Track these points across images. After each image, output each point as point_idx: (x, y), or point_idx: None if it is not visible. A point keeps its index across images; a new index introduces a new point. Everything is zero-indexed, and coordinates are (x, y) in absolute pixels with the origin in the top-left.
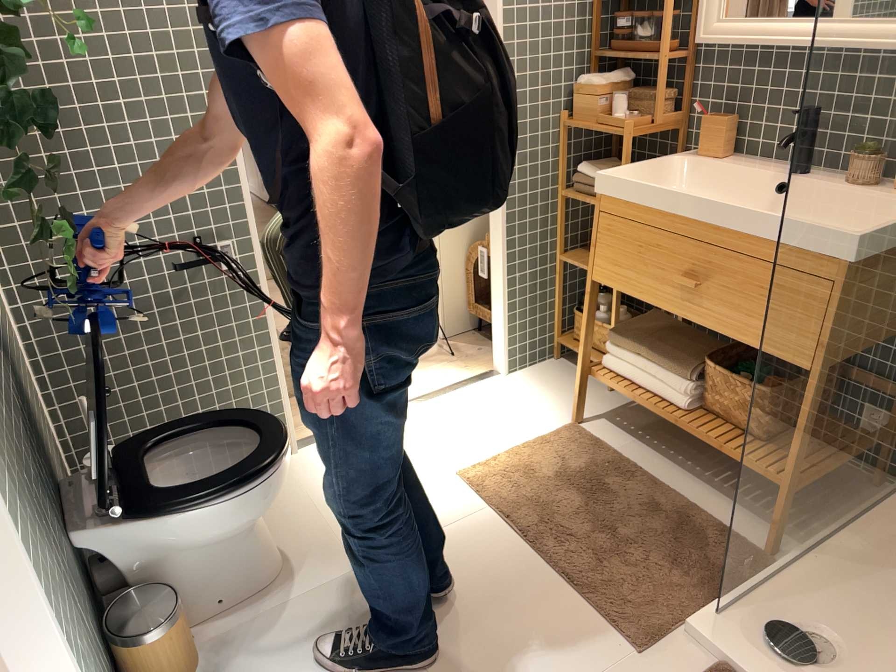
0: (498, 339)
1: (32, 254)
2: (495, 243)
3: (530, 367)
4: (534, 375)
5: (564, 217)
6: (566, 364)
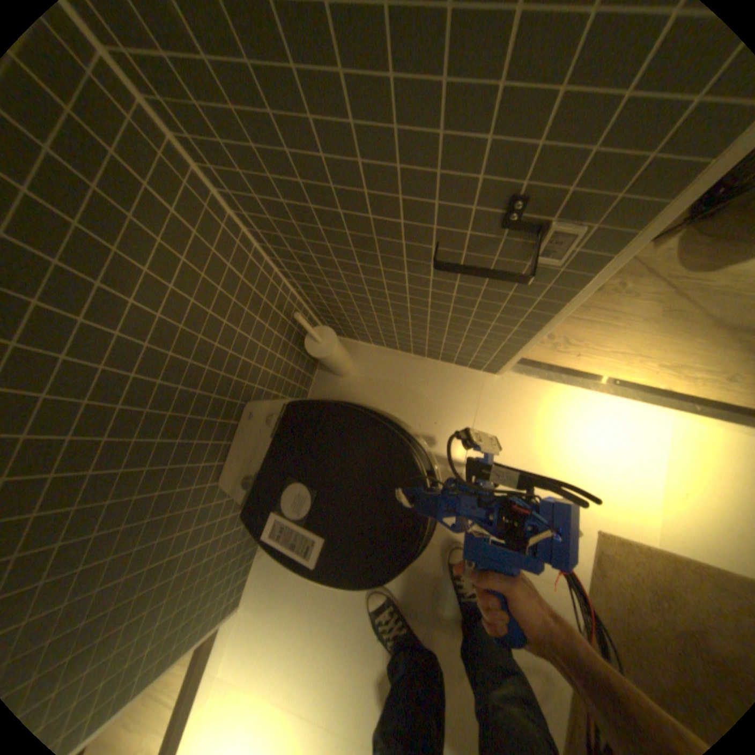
0: None
1: (212, 117)
2: None
3: None
4: None
5: None
6: None
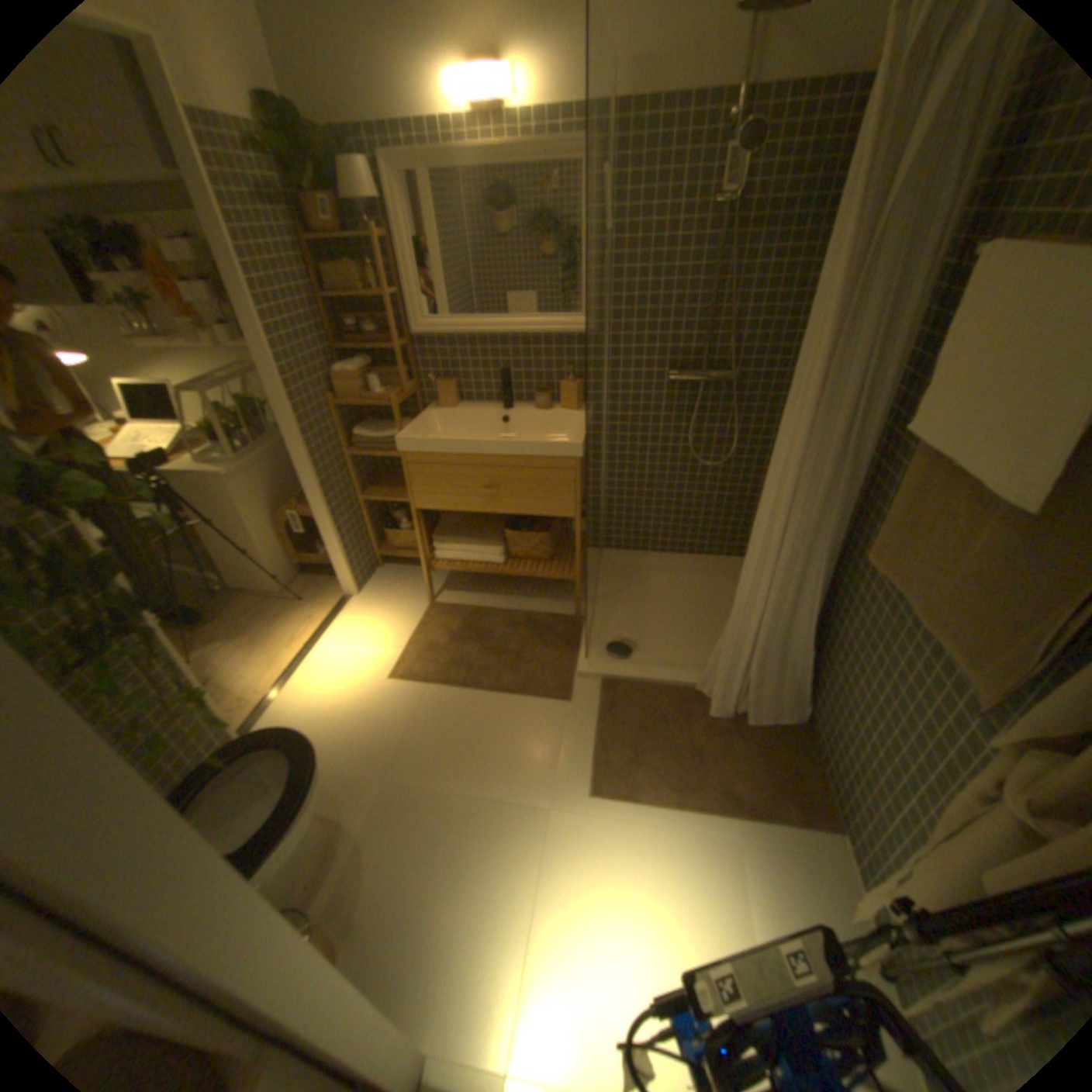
0: (341, 573)
1: None
2: (315, 506)
3: (369, 580)
4: (375, 584)
5: (352, 469)
6: (389, 567)
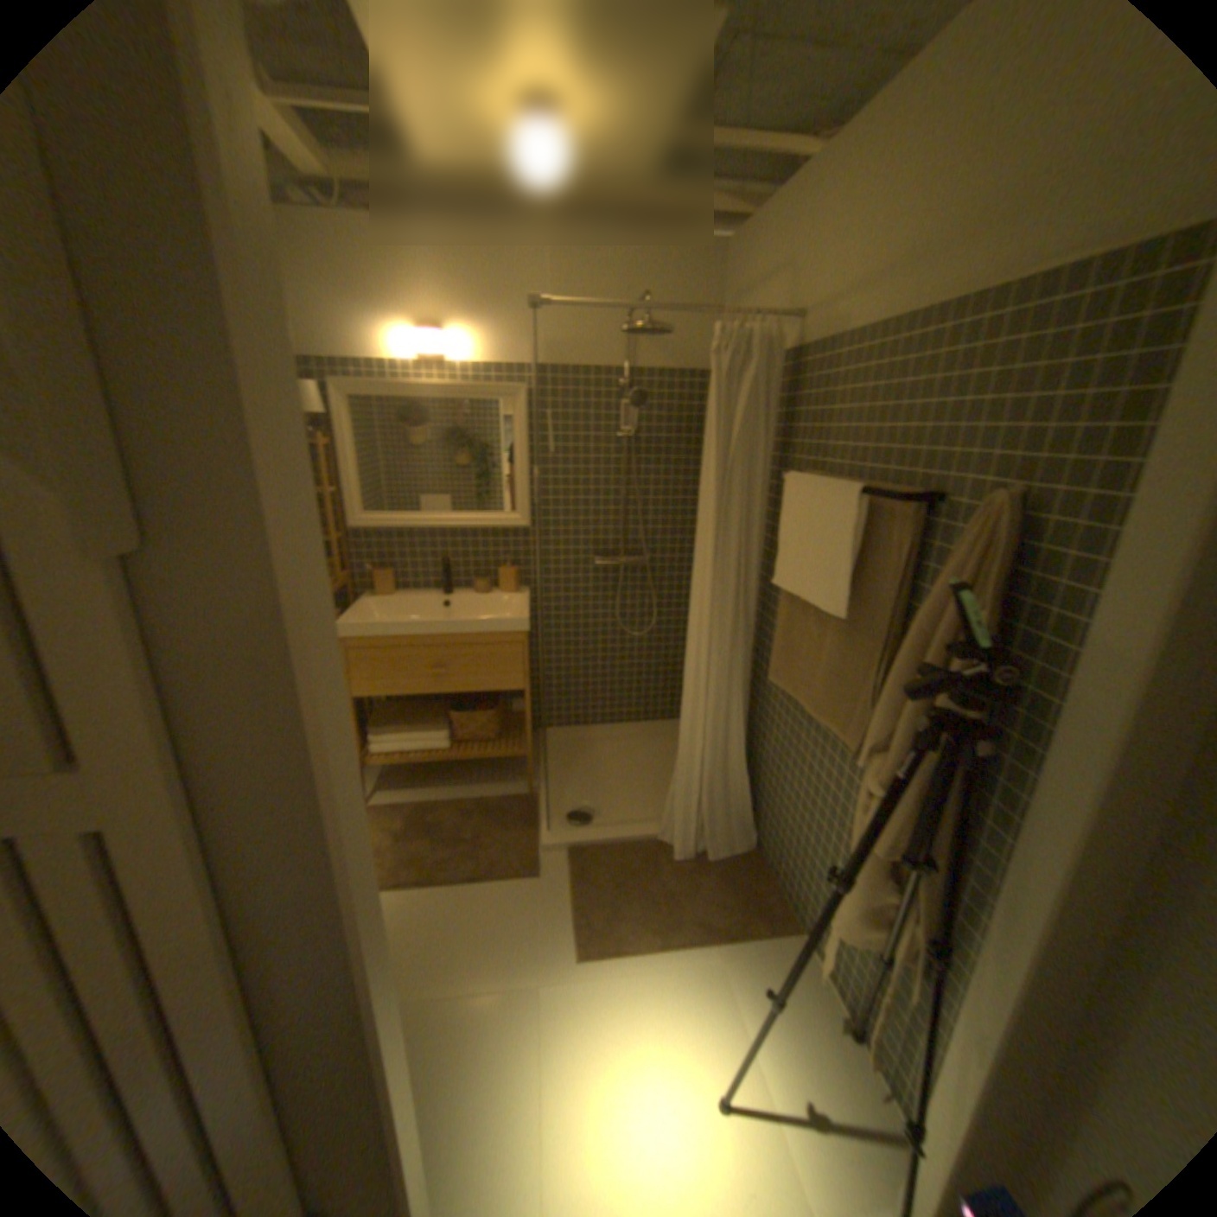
0: None
1: None
2: None
3: None
4: None
5: None
6: None
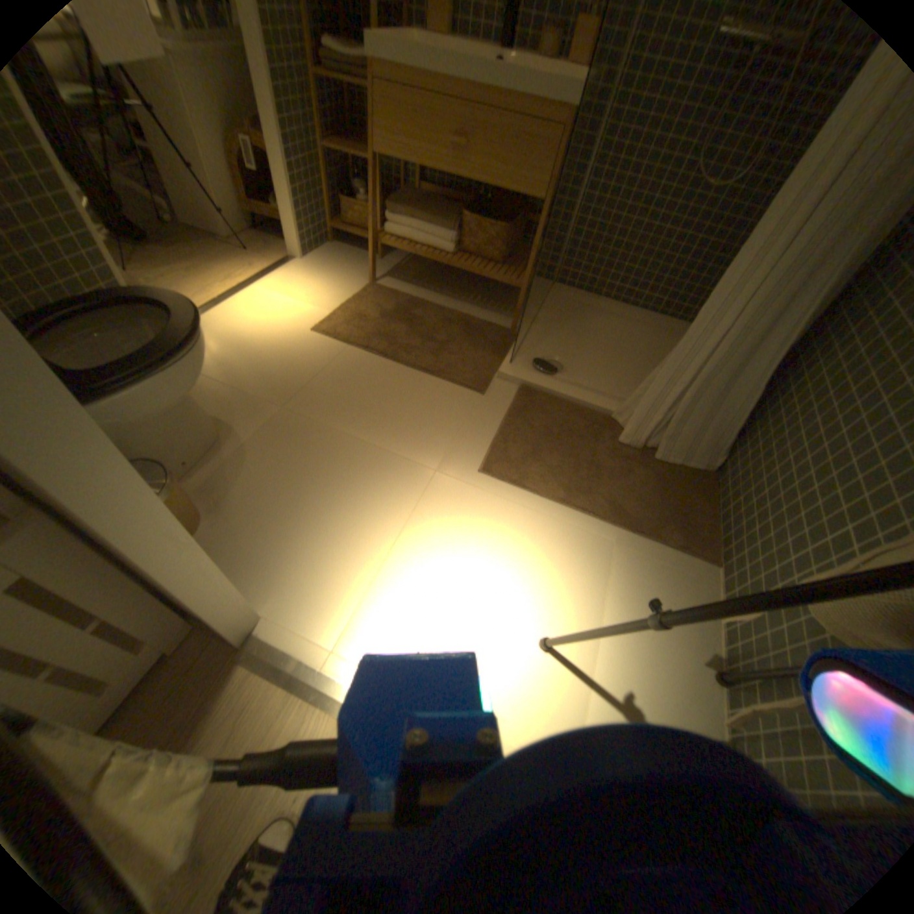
0: (287, 224)
1: None
2: (267, 122)
3: (316, 248)
4: (321, 254)
5: (316, 99)
6: (340, 244)
